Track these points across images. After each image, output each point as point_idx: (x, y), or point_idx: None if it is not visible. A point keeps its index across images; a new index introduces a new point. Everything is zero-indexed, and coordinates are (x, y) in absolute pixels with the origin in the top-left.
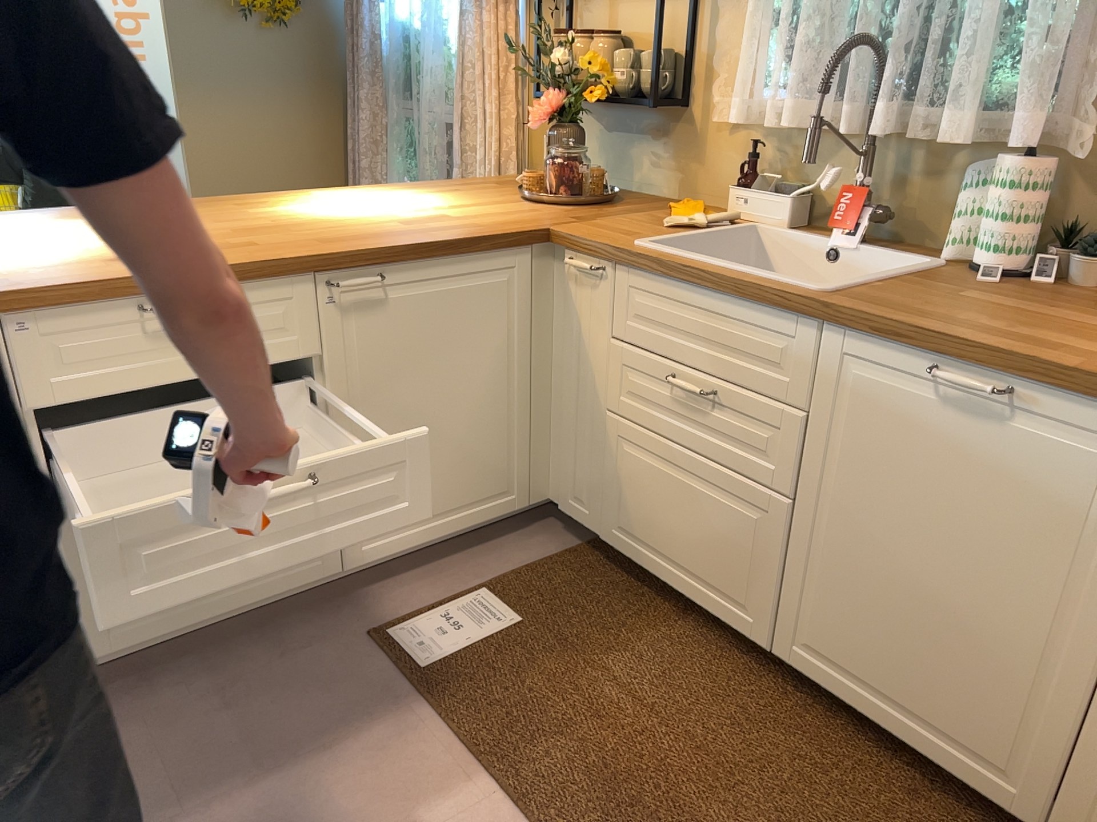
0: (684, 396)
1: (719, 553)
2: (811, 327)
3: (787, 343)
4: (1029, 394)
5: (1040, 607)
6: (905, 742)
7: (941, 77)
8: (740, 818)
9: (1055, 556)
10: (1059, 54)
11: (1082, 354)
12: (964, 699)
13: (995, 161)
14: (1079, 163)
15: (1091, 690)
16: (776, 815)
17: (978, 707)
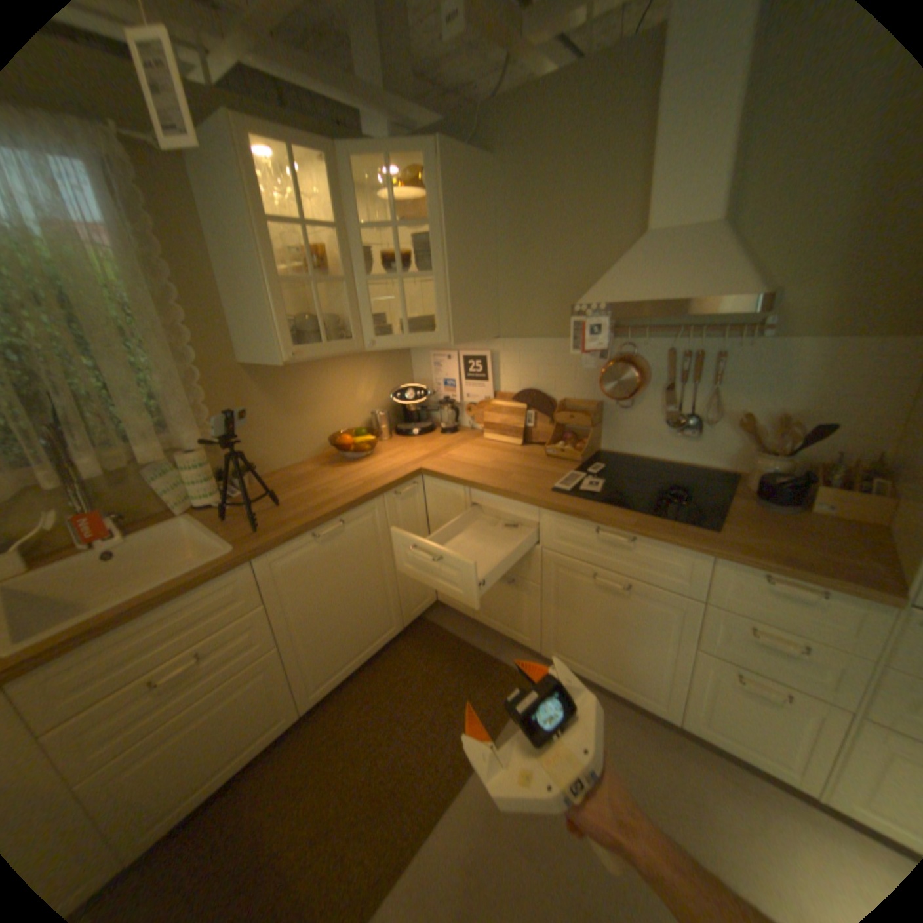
0: (167, 687)
1: (247, 724)
2: (244, 569)
3: (233, 588)
4: (345, 518)
5: (377, 573)
6: (364, 663)
7: (107, 432)
8: (395, 740)
9: (373, 555)
10: (182, 404)
11: (338, 497)
12: (373, 625)
13: (177, 460)
14: (200, 445)
15: (396, 579)
16: (392, 724)
17: (377, 621)
